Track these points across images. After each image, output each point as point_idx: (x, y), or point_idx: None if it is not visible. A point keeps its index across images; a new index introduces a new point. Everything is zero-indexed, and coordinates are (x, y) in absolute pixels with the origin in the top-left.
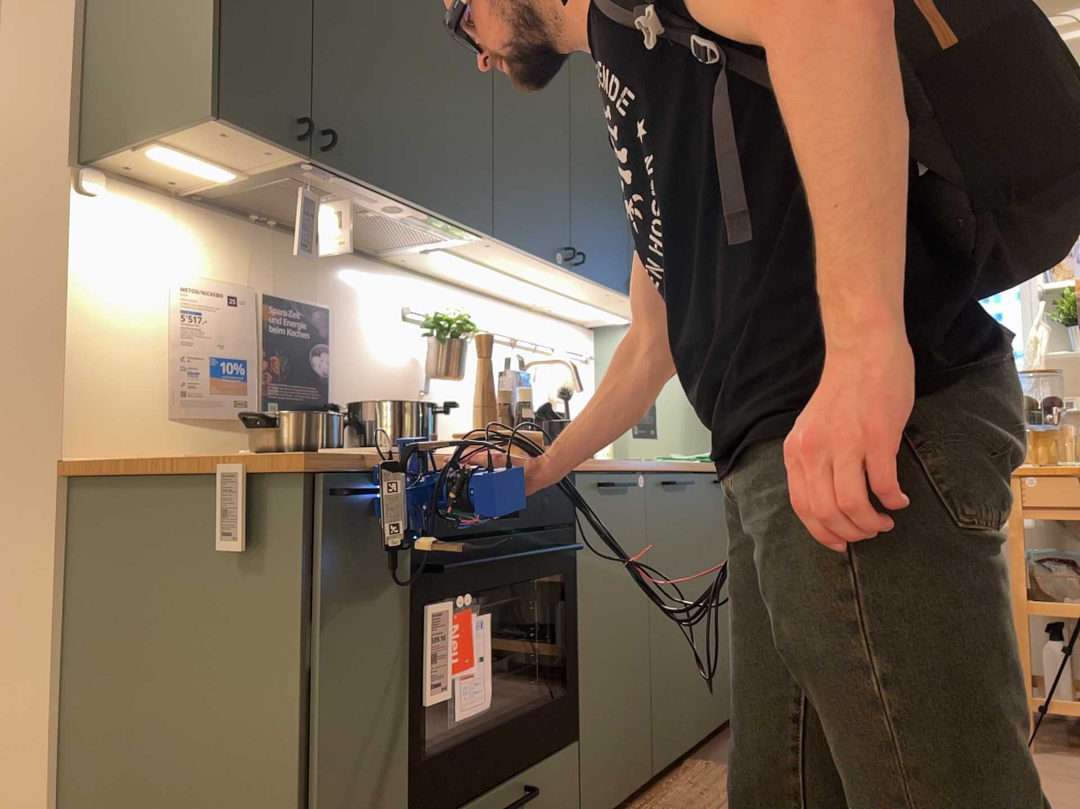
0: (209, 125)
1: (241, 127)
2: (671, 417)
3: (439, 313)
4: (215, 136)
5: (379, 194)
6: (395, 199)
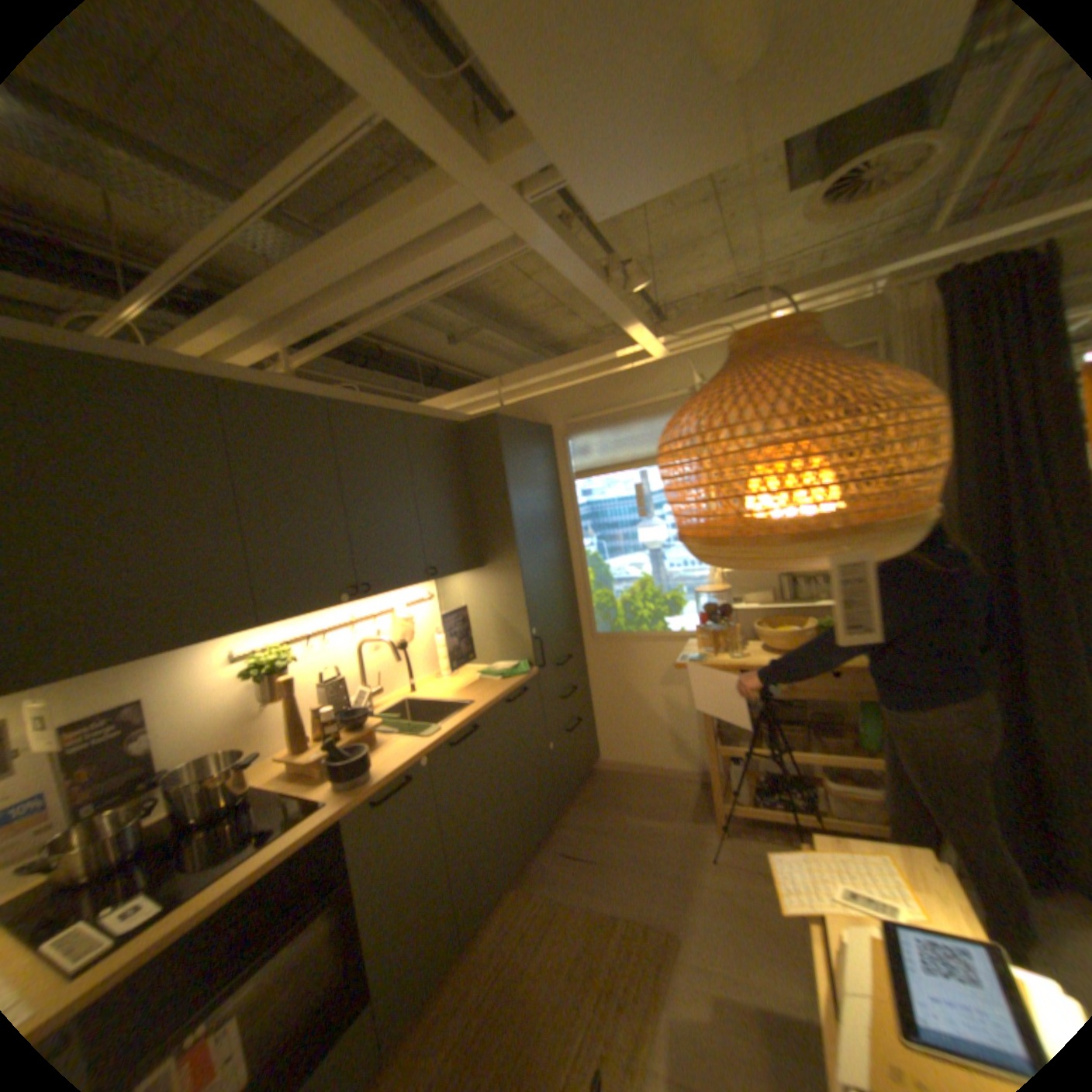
0: None
1: None
2: (487, 636)
3: (258, 656)
4: None
5: (101, 669)
6: (124, 663)
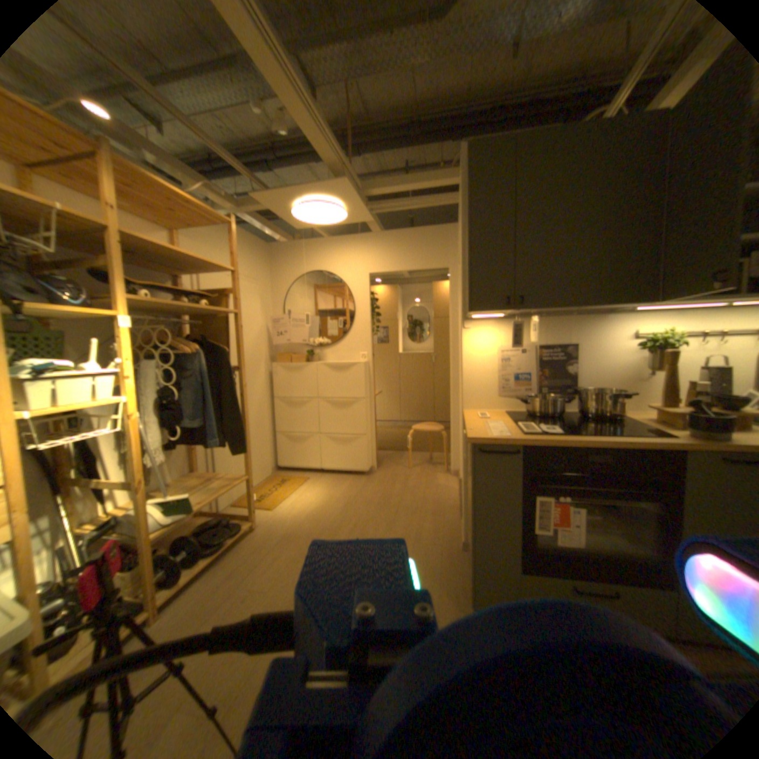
0: (472, 311)
1: (483, 309)
2: None
3: (656, 334)
4: (479, 311)
5: (562, 307)
6: (573, 306)
